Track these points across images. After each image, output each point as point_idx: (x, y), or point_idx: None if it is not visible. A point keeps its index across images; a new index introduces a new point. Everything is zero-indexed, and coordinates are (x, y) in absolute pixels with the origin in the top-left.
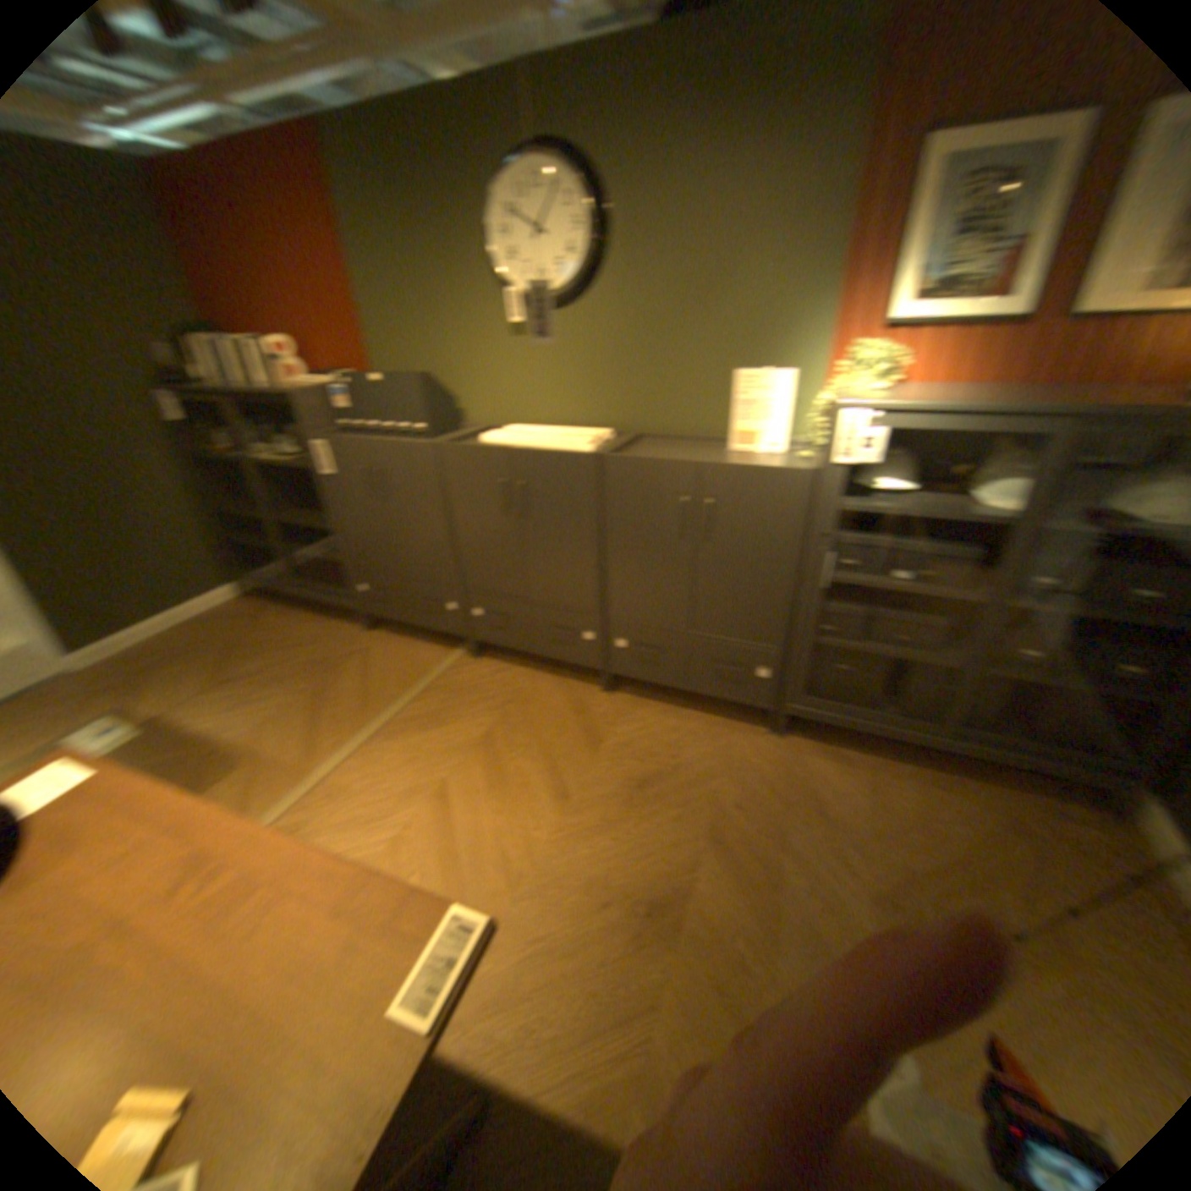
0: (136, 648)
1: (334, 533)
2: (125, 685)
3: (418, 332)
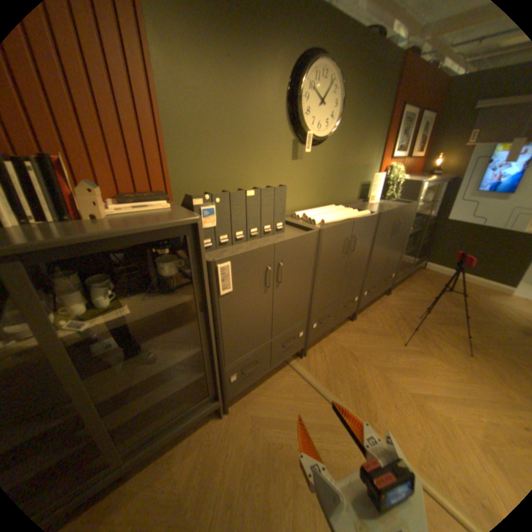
0: None
1: (223, 342)
2: None
3: (233, 155)
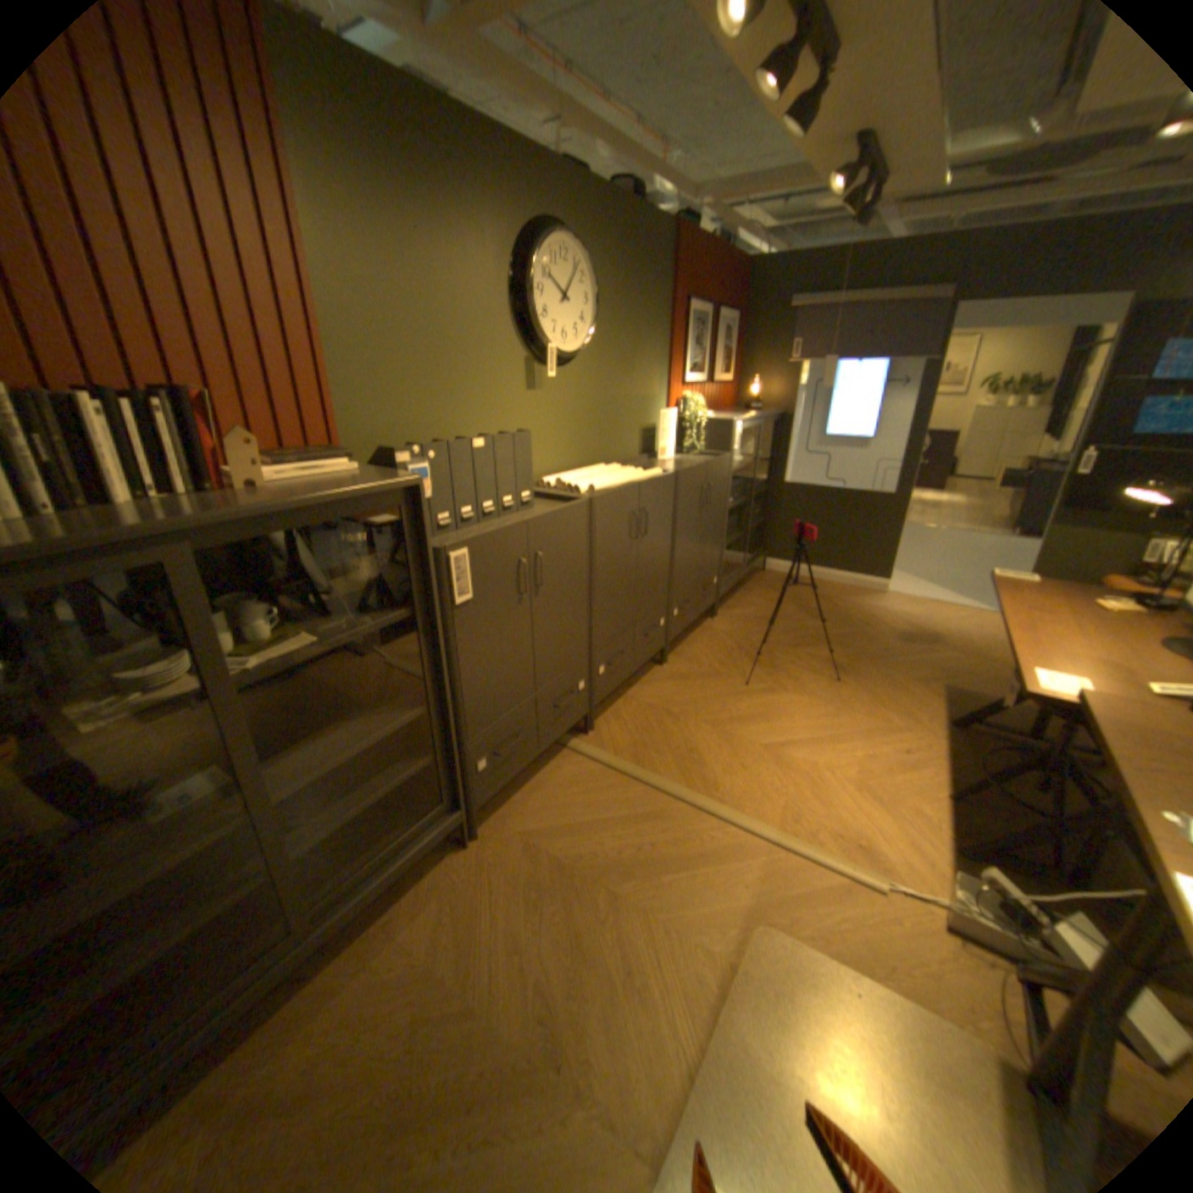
0: None
1: (462, 693)
2: None
3: (434, 384)
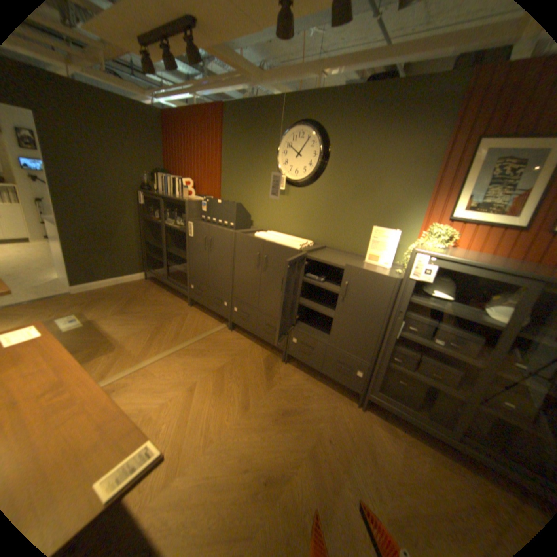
0: (102, 289)
1: (189, 260)
2: (92, 303)
3: (245, 186)
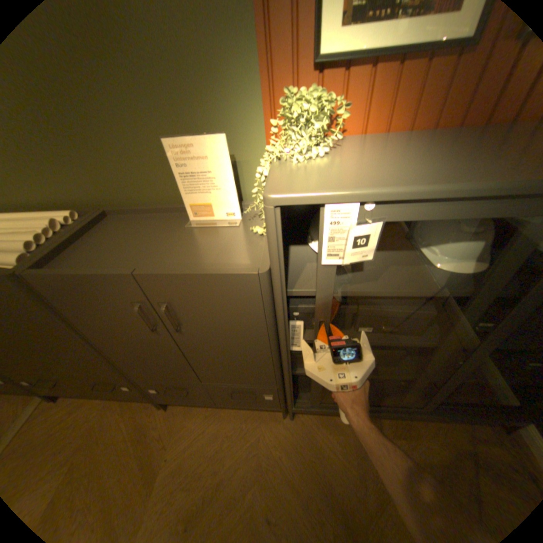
0: None
1: None
2: None
3: None
